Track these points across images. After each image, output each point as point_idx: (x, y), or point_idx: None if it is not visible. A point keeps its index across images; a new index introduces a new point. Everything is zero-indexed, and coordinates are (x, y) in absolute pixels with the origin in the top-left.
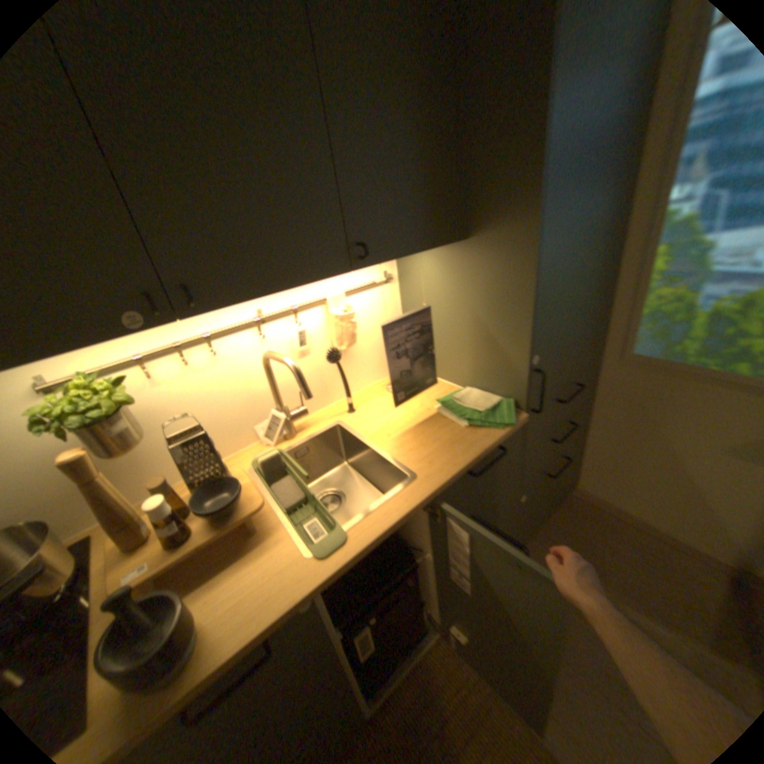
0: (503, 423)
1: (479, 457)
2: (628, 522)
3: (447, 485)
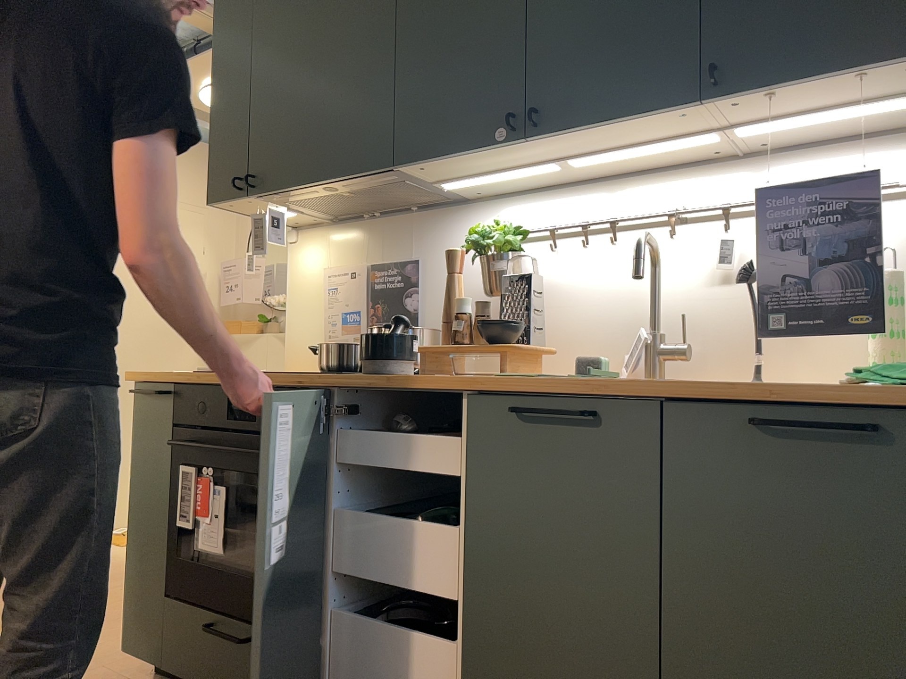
0: None
1: (784, 396)
2: None
3: (679, 390)
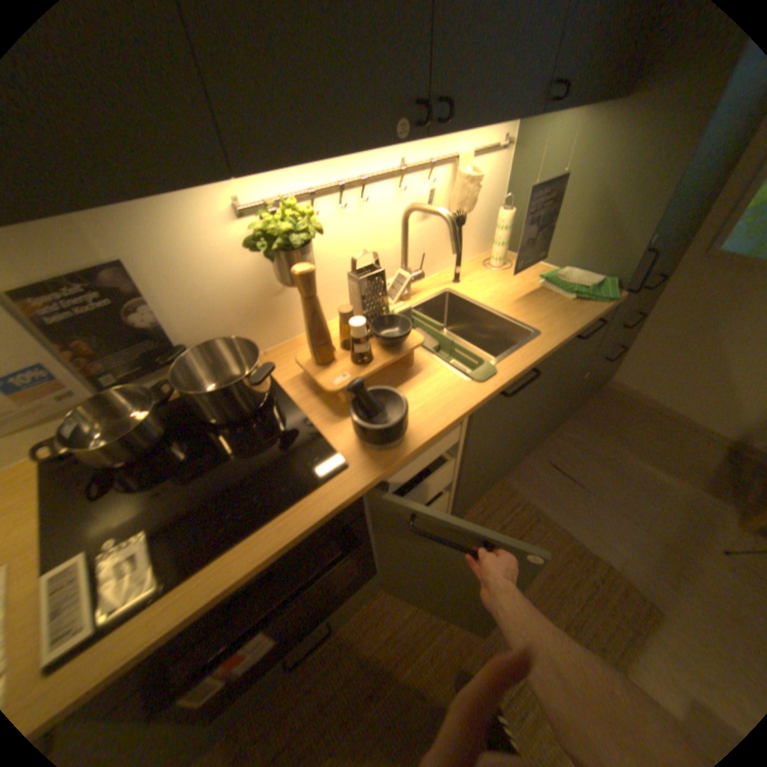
0: (609, 297)
1: (590, 323)
2: (653, 408)
3: (568, 340)
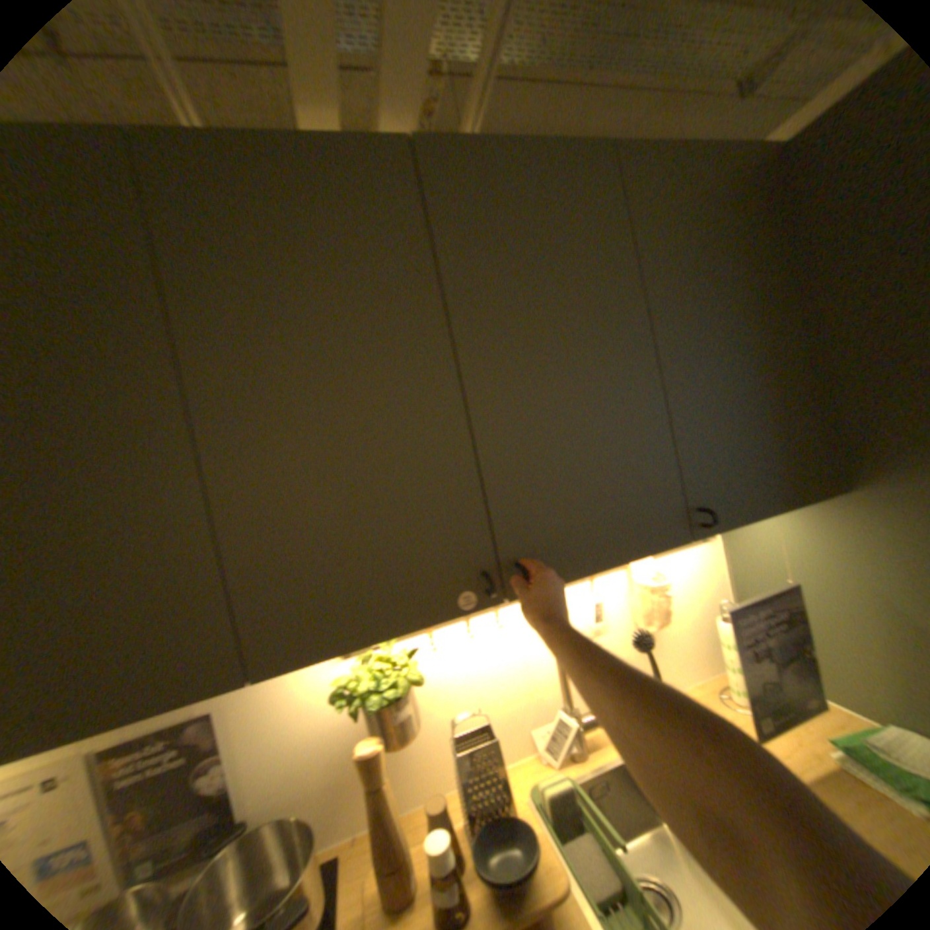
0: None
1: None
2: None
3: None
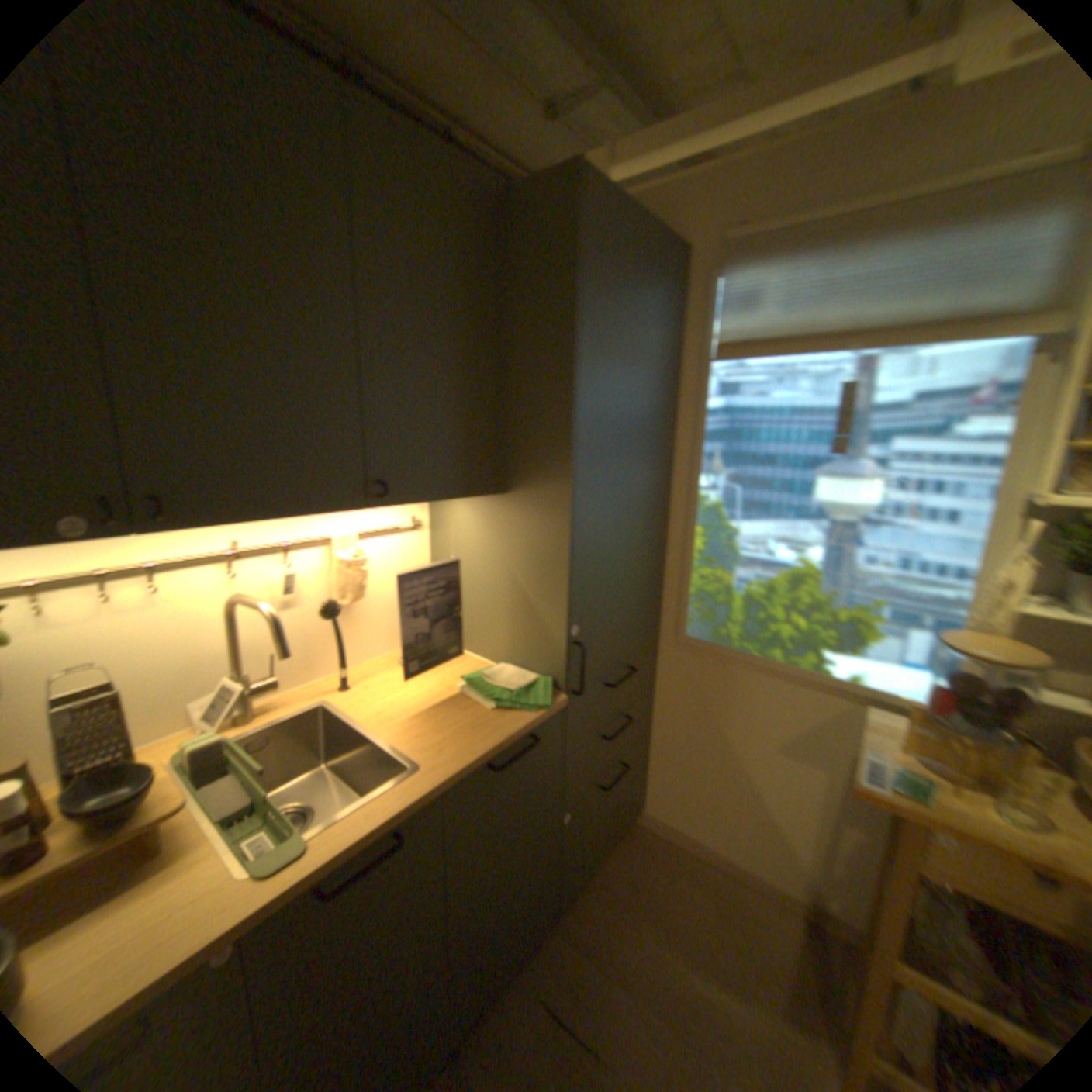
0: (539, 706)
1: (504, 747)
2: (702, 859)
3: (458, 779)
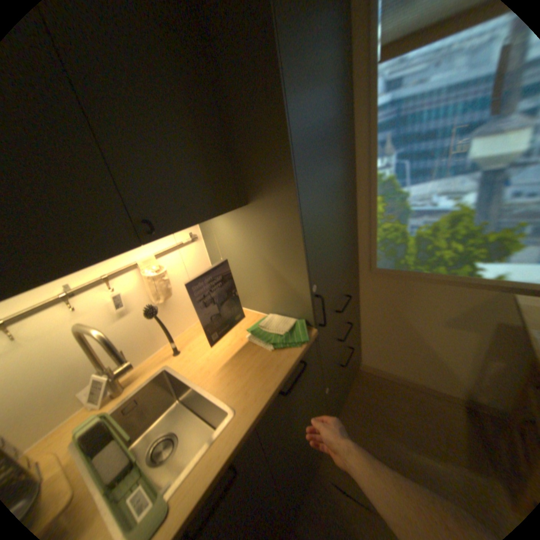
0: (300, 341)
1: (286, 377)
2: (397, 382)
3: (262, 413)
